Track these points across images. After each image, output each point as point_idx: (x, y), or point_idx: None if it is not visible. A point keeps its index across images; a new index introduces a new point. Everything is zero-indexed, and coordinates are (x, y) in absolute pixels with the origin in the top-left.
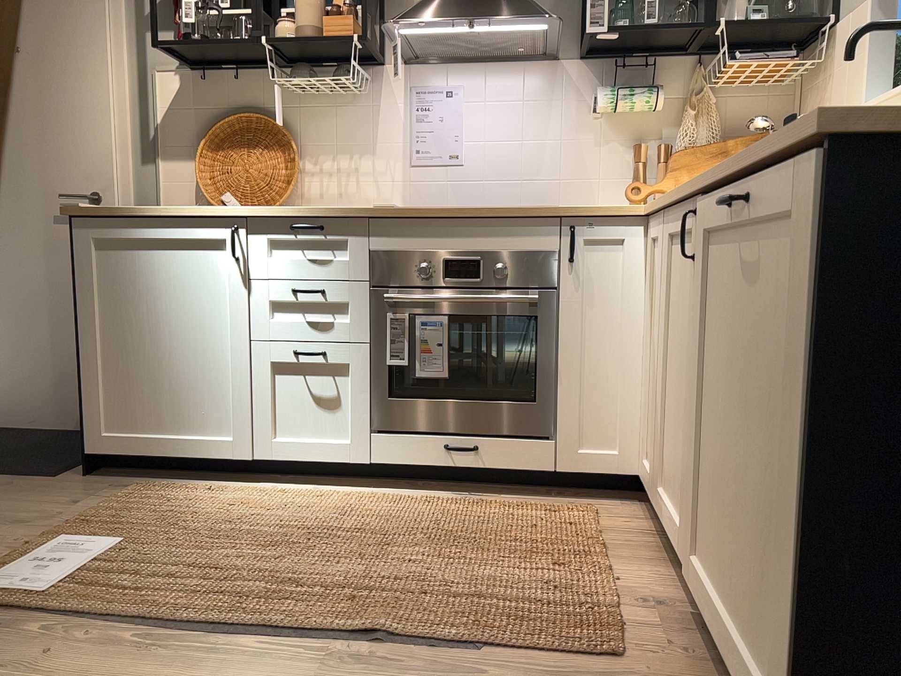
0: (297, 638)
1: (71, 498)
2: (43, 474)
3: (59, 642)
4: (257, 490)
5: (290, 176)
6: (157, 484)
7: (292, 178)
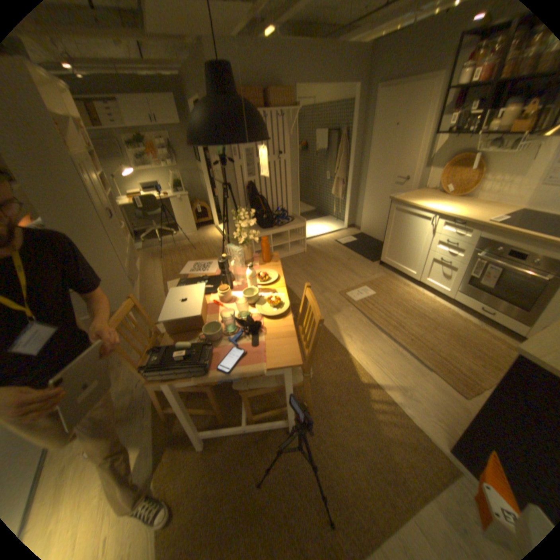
0: (393, 339)
1: (373, 272)
2: (371, 260)
3: (354, 313)
4: (417, 289)
5: (478, 181)
6: (393, 275)
7: (478, 183)
